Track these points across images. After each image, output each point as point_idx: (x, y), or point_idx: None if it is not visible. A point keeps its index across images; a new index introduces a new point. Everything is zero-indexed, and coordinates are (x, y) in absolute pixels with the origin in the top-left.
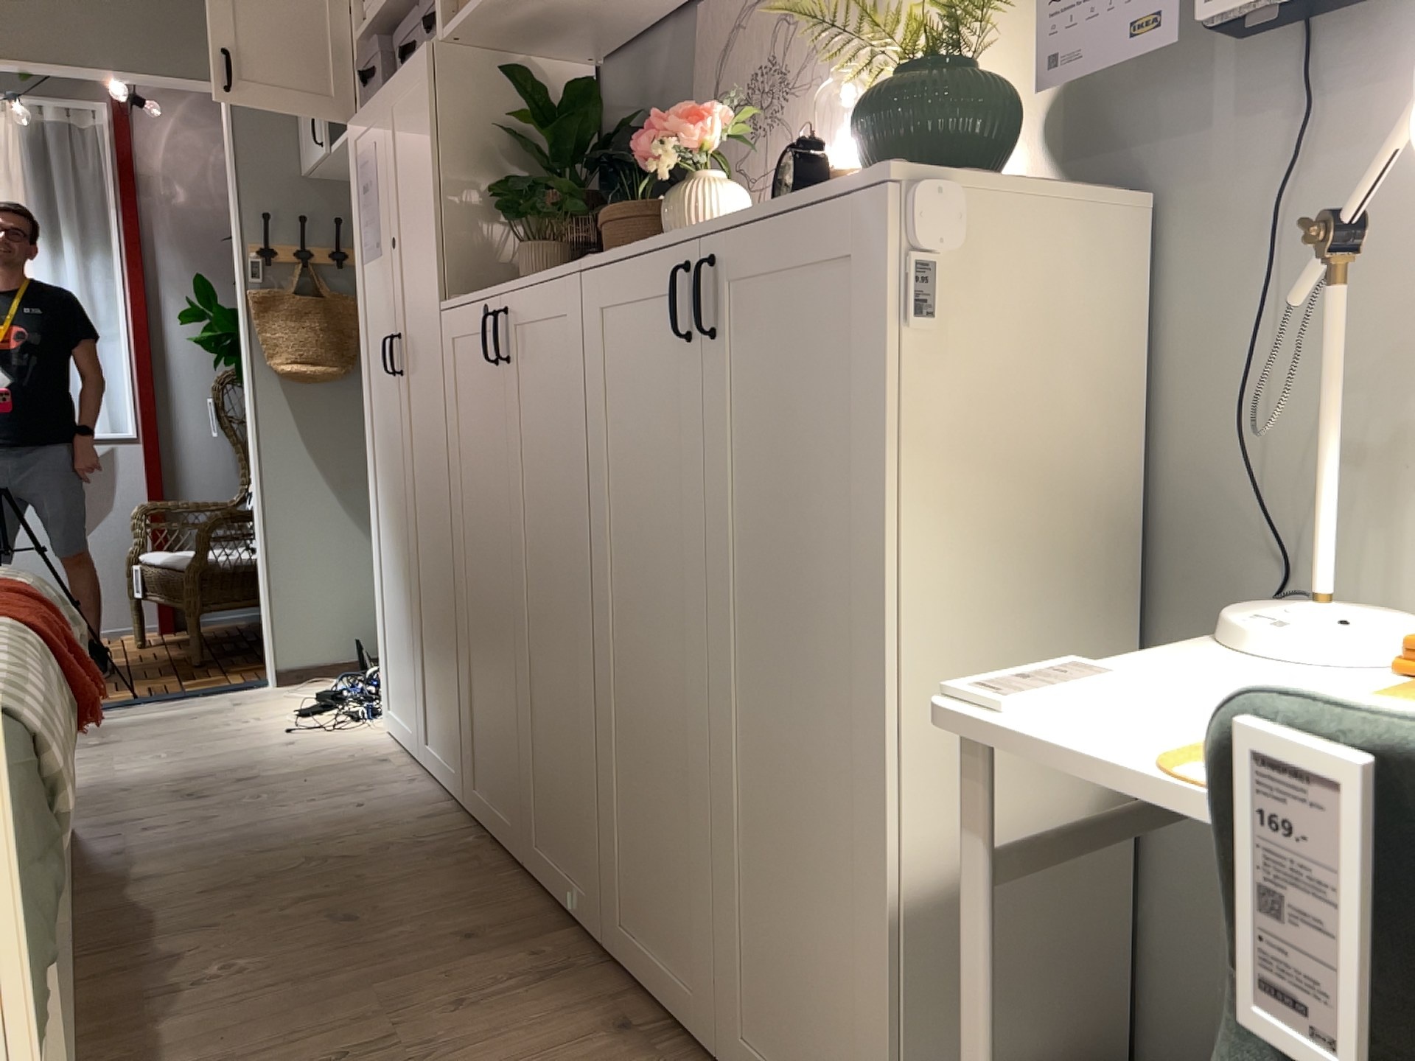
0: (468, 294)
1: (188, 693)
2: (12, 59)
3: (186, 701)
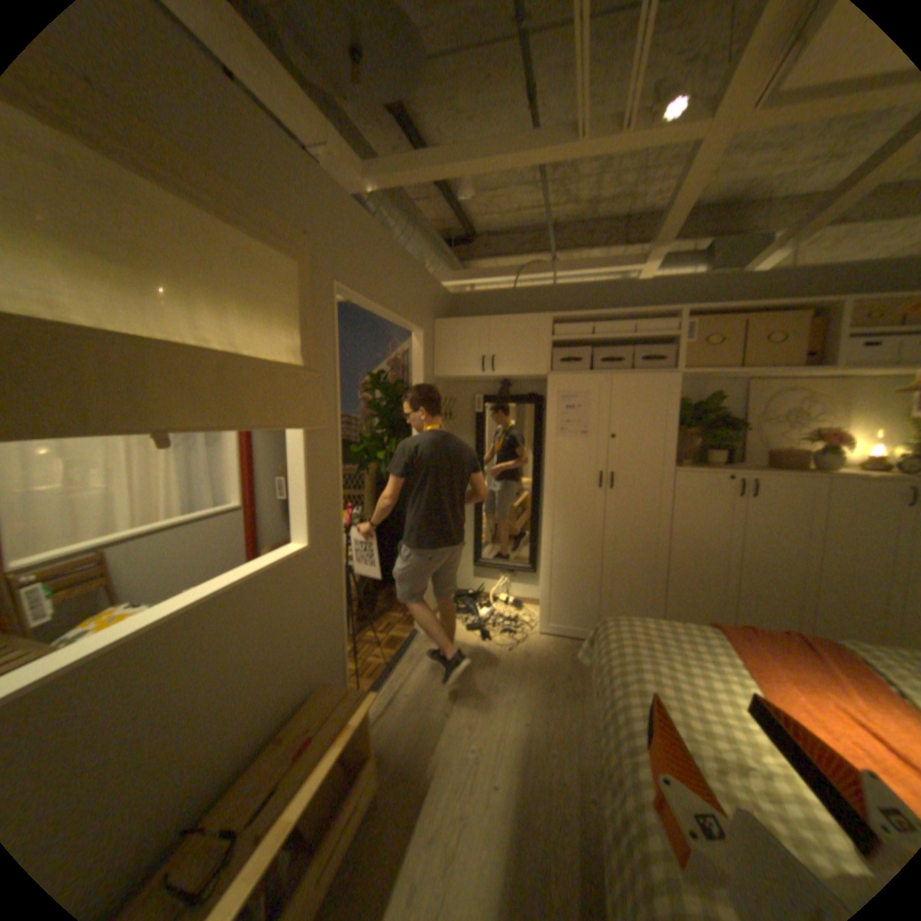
0: (705, 470)
1: (401, 653)
2: (377, 308)
3: (410, 658)
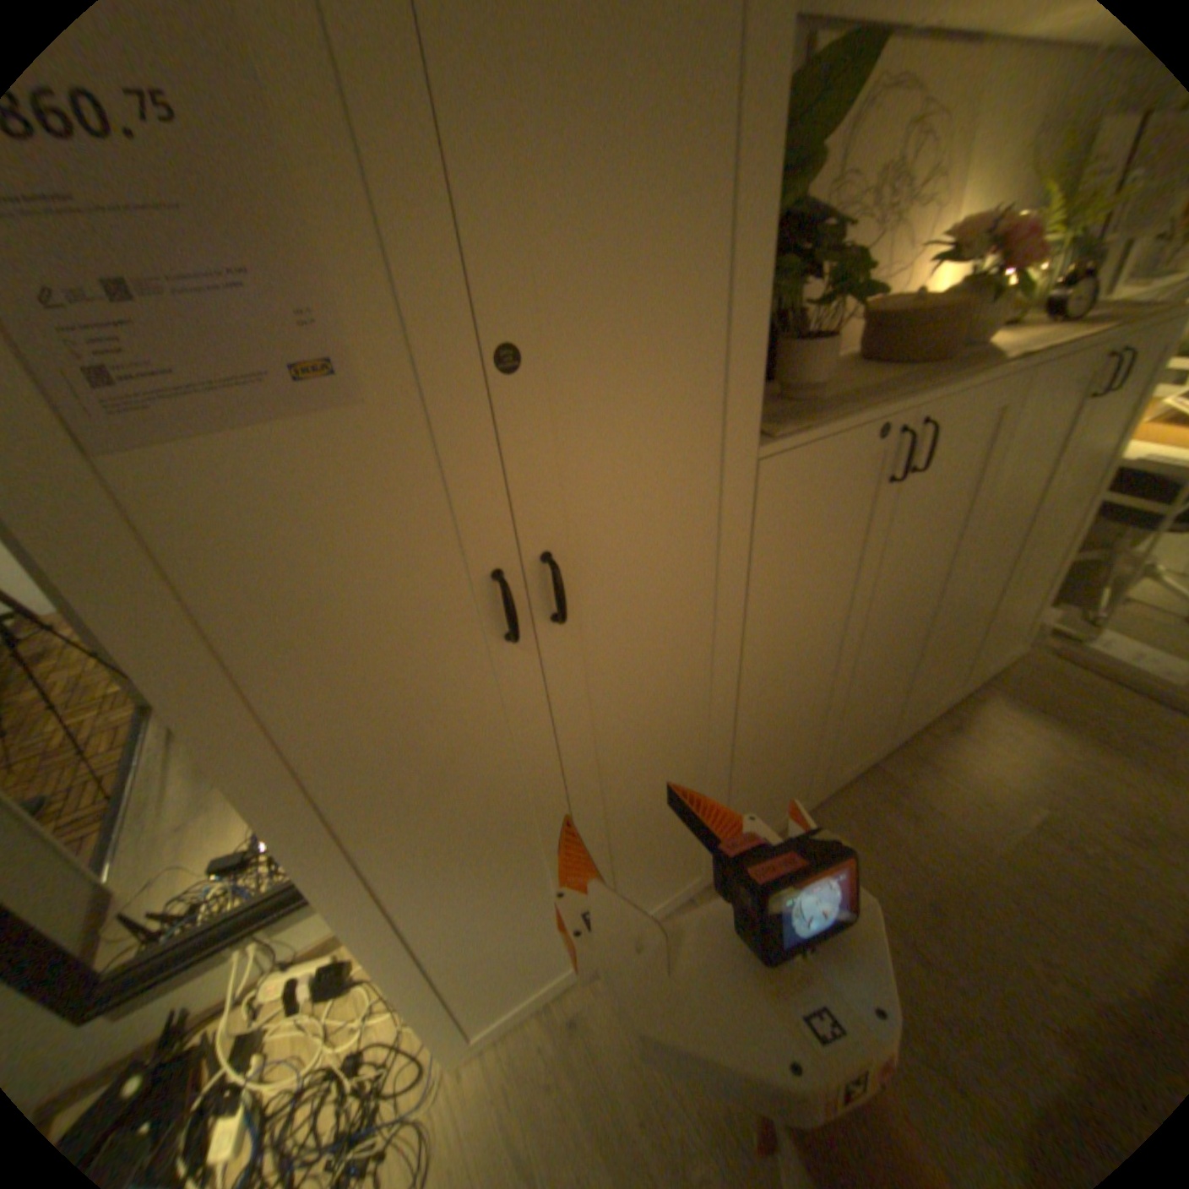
0: (829, 420)
1: None
2: None
3: None
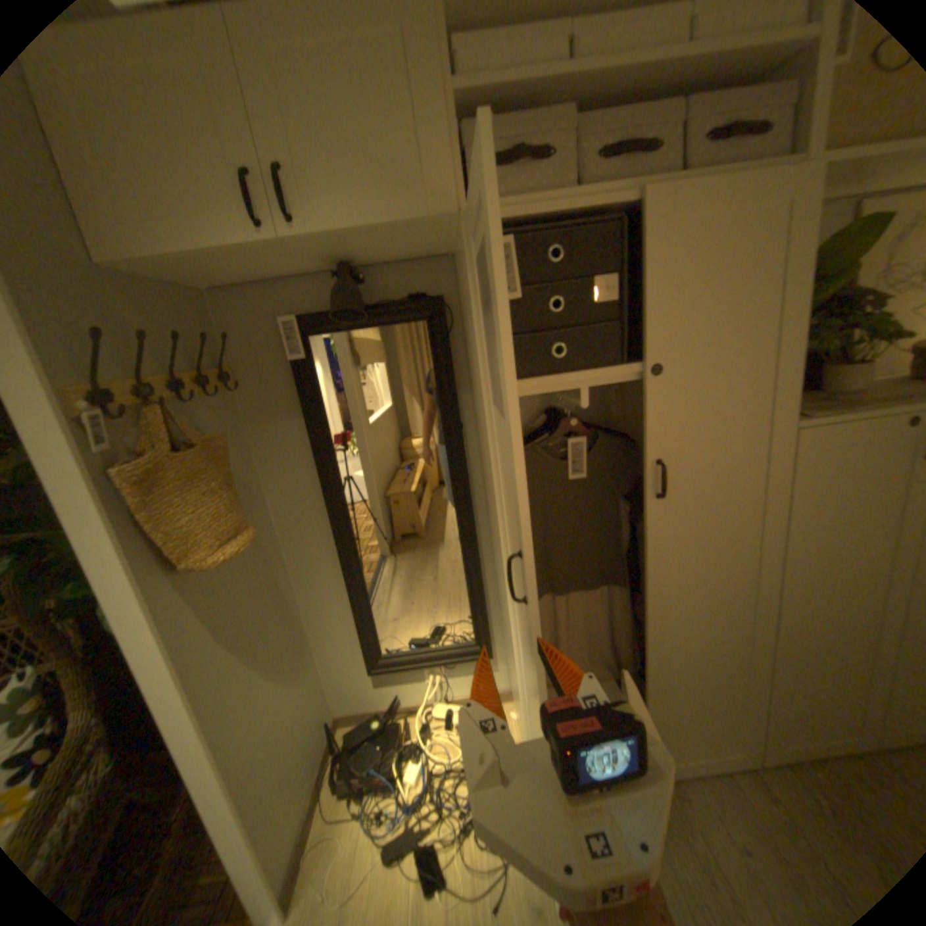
0: (858, 411)
1: None
2: None
3: None
